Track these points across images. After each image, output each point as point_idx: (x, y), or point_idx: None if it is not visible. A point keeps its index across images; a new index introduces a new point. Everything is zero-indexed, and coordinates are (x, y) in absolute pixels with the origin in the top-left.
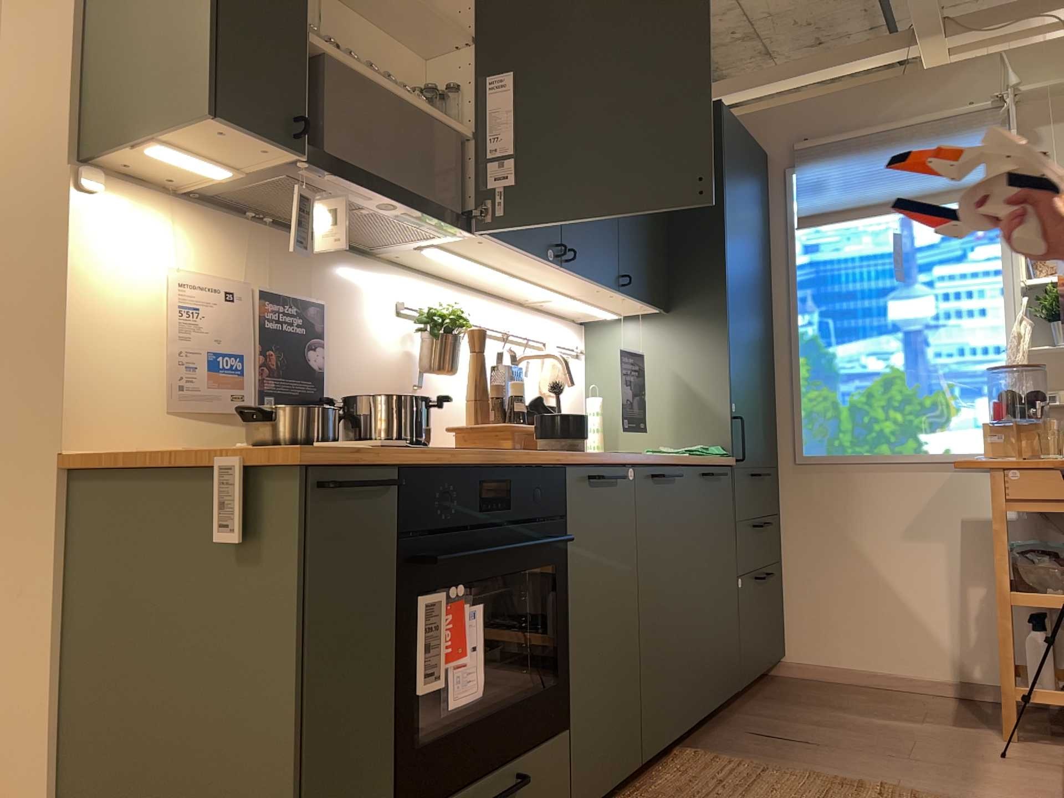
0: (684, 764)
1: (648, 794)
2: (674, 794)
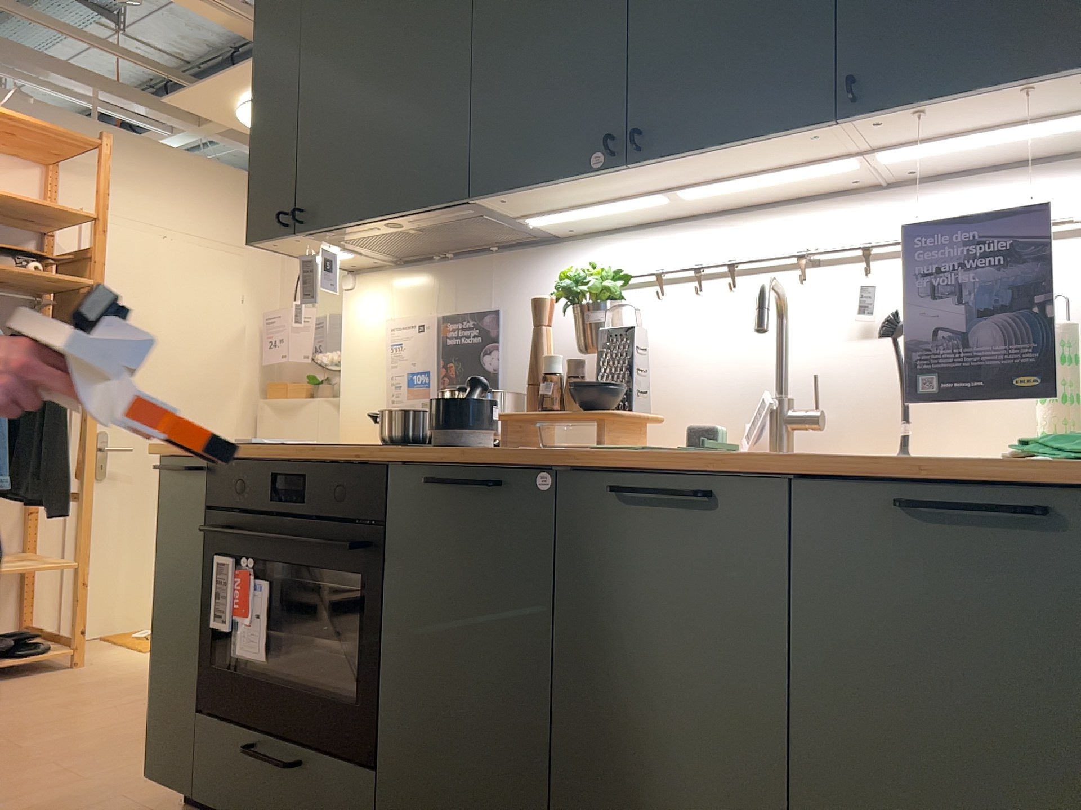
0: None
1: None
2: None
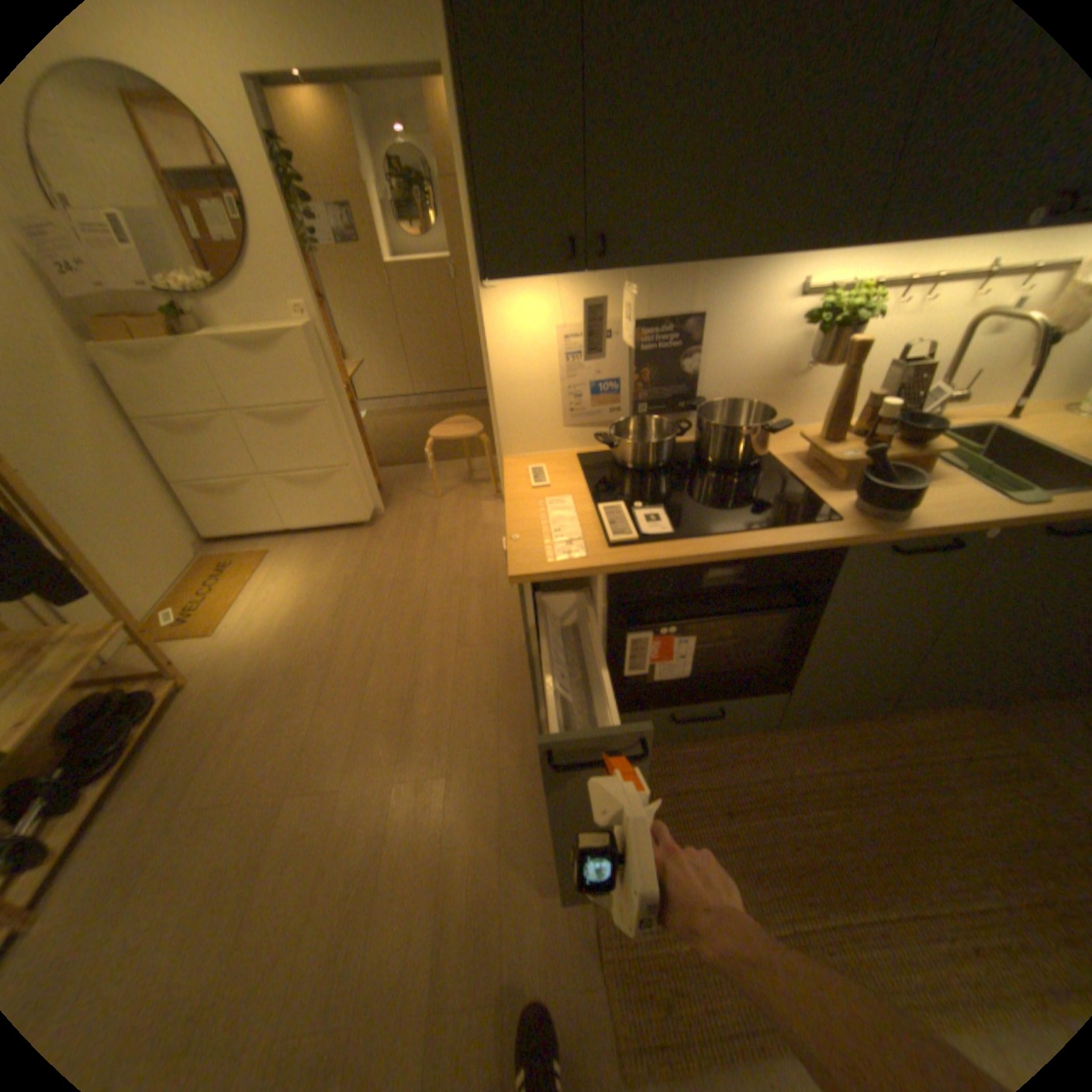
0: (958, 720)
1: (888, 728)
2: (911, 742)
